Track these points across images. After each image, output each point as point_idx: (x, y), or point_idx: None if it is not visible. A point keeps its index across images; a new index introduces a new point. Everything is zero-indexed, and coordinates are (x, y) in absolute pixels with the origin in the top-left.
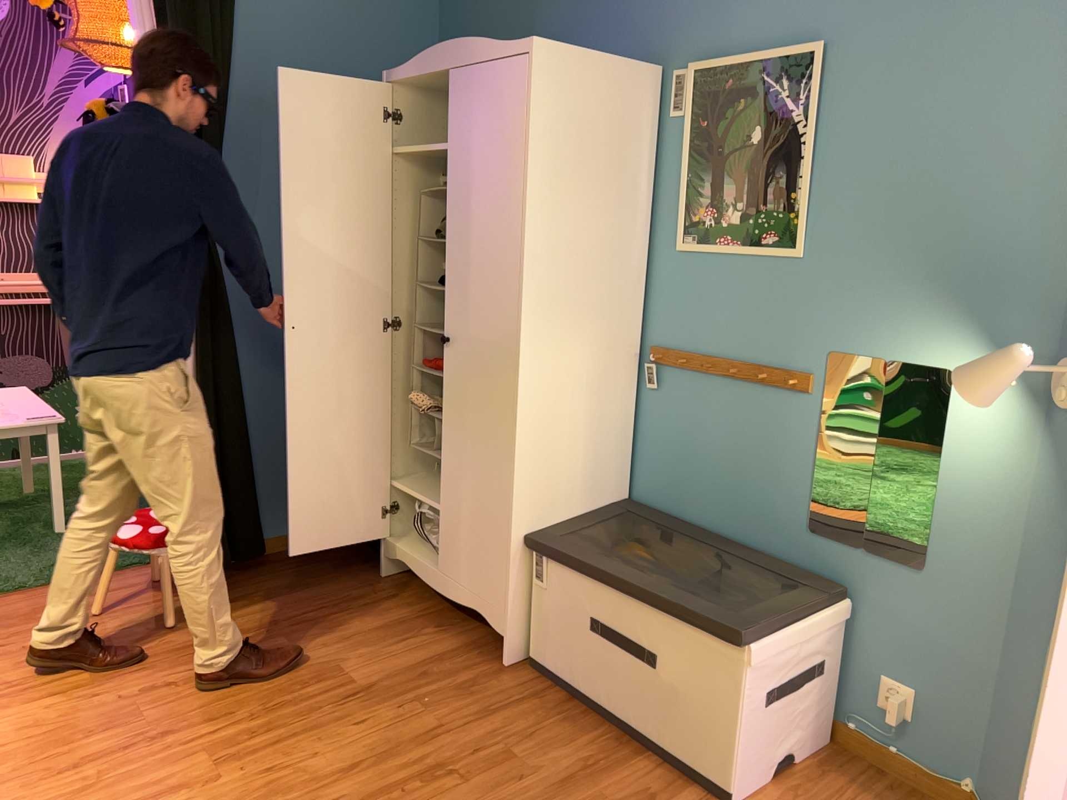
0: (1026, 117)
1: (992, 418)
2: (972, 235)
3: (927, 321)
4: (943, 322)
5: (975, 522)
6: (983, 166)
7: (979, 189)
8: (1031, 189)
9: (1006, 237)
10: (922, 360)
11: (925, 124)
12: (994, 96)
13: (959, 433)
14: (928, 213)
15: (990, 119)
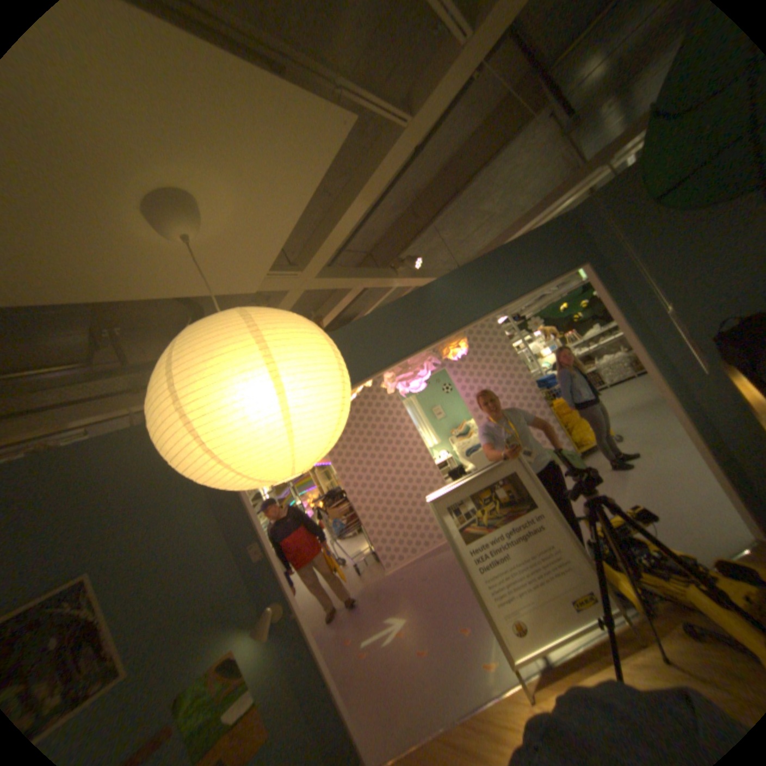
0: (201, 553)
1: (251, 652)
2: (205, 600)
3: (207, 644)
4: (213, 639)
5: (269, 694)
6: (195, 576)
7: (198, 584)
8: (216, 572)
9: (218, 592)
10: (214, 660)
11: (162, 577)
12: (185, 552)
13: (244, 670)
14: (183, 606)
15: (188, 560)
